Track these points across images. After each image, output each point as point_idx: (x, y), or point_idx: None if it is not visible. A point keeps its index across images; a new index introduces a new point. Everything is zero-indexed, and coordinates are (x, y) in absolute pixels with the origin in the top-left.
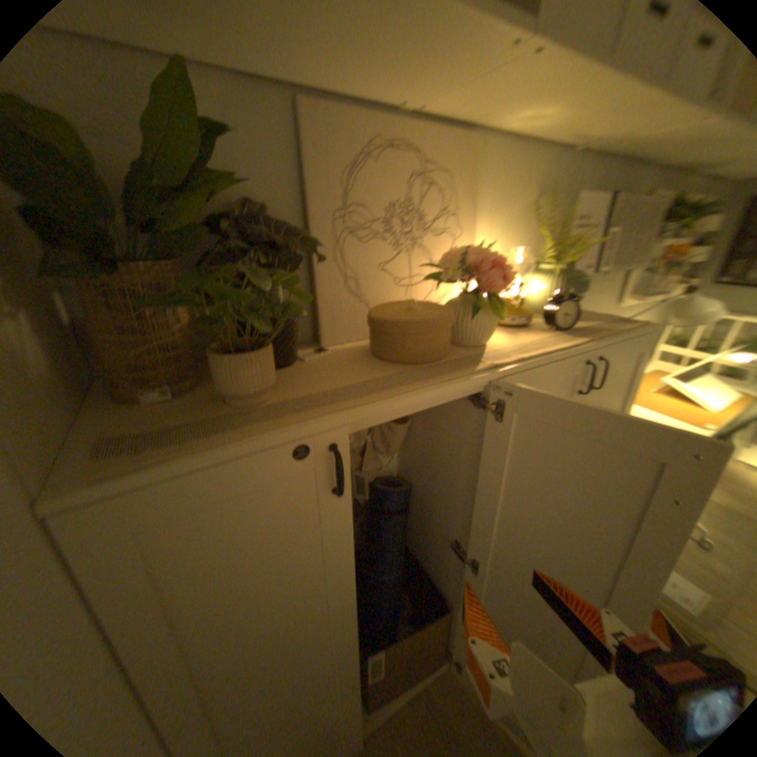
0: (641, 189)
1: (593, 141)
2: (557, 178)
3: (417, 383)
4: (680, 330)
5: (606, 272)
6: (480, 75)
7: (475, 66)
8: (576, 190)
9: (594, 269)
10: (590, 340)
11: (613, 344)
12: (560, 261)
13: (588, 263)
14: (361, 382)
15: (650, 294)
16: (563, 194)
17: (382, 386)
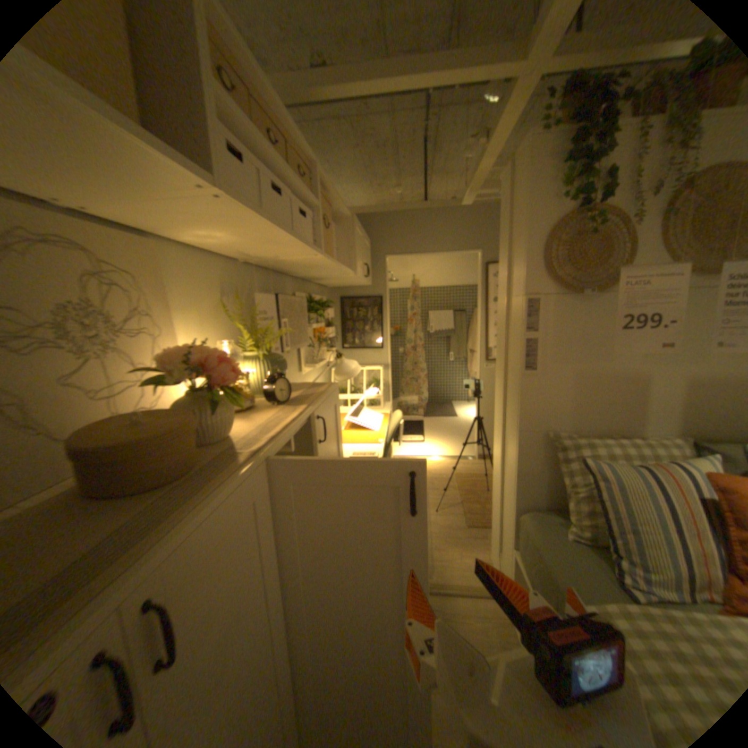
0: (288, 291)
1: (252, 257)
2: (232, 281)
3: (188, 501)
4: (338, 381)
5: (288, 350)
6: (160, 197)
7: (156, 190)
8: (248, 290)
9: (280, 349)
10: (308, 405)
11: (321, 403)
12: (258, 347)
13: (276, 345)
14: (105, 537)
15: (316, 361)
16: (240, 293)
17: (143, 526)
